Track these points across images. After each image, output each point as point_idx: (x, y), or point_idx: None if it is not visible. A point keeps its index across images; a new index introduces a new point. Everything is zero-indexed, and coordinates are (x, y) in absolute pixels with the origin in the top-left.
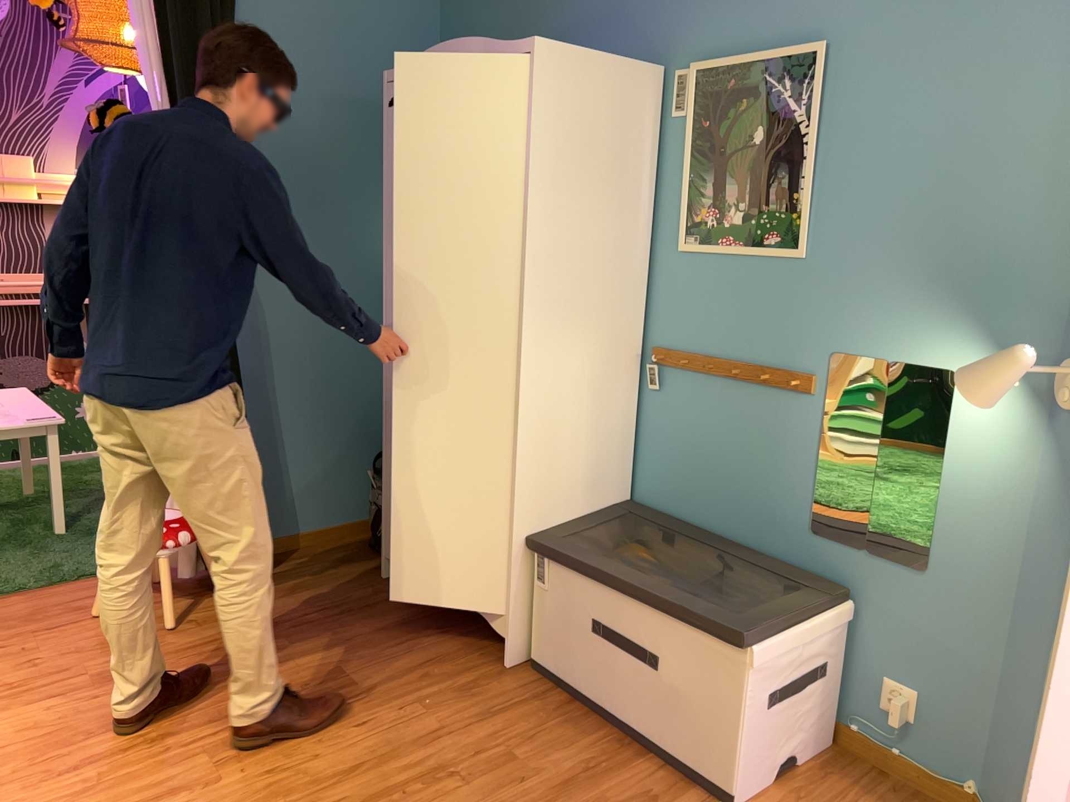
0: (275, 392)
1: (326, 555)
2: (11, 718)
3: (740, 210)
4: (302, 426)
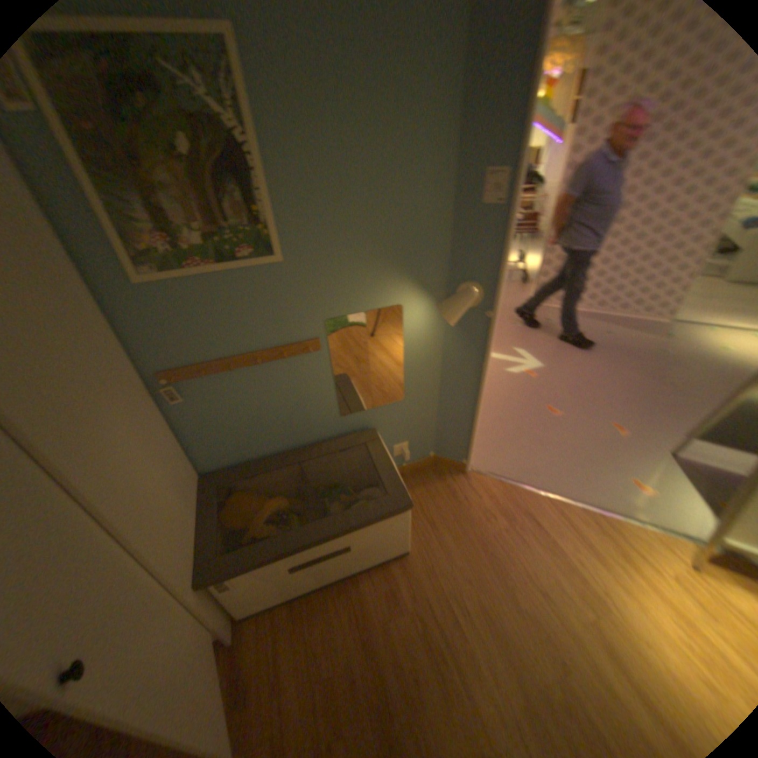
0: None
1: None
2: None
3: (192, 228)
4: None
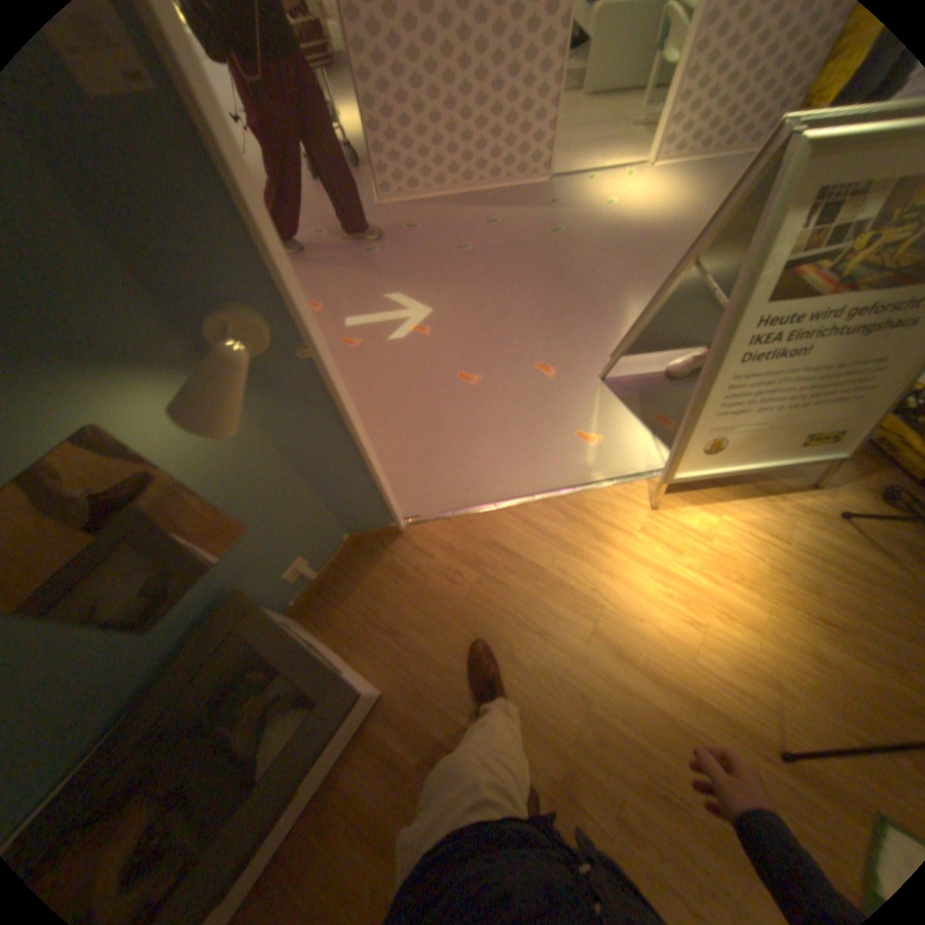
0: None
1: None
2: None
3: None
4: None
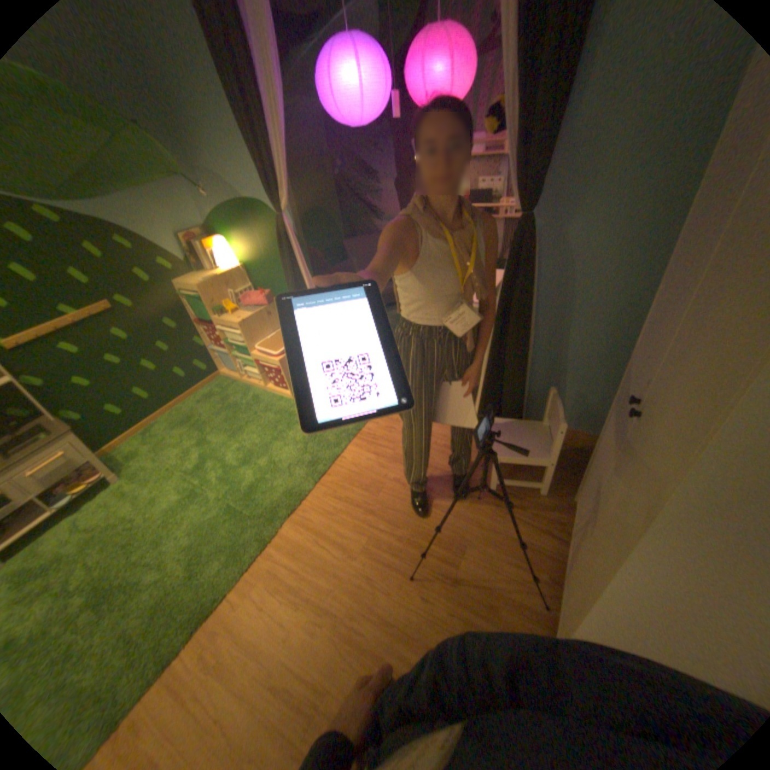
0: (568, 342)
1: (566, 454)
2: (357, 455)
3: None
4: (585, 369)
